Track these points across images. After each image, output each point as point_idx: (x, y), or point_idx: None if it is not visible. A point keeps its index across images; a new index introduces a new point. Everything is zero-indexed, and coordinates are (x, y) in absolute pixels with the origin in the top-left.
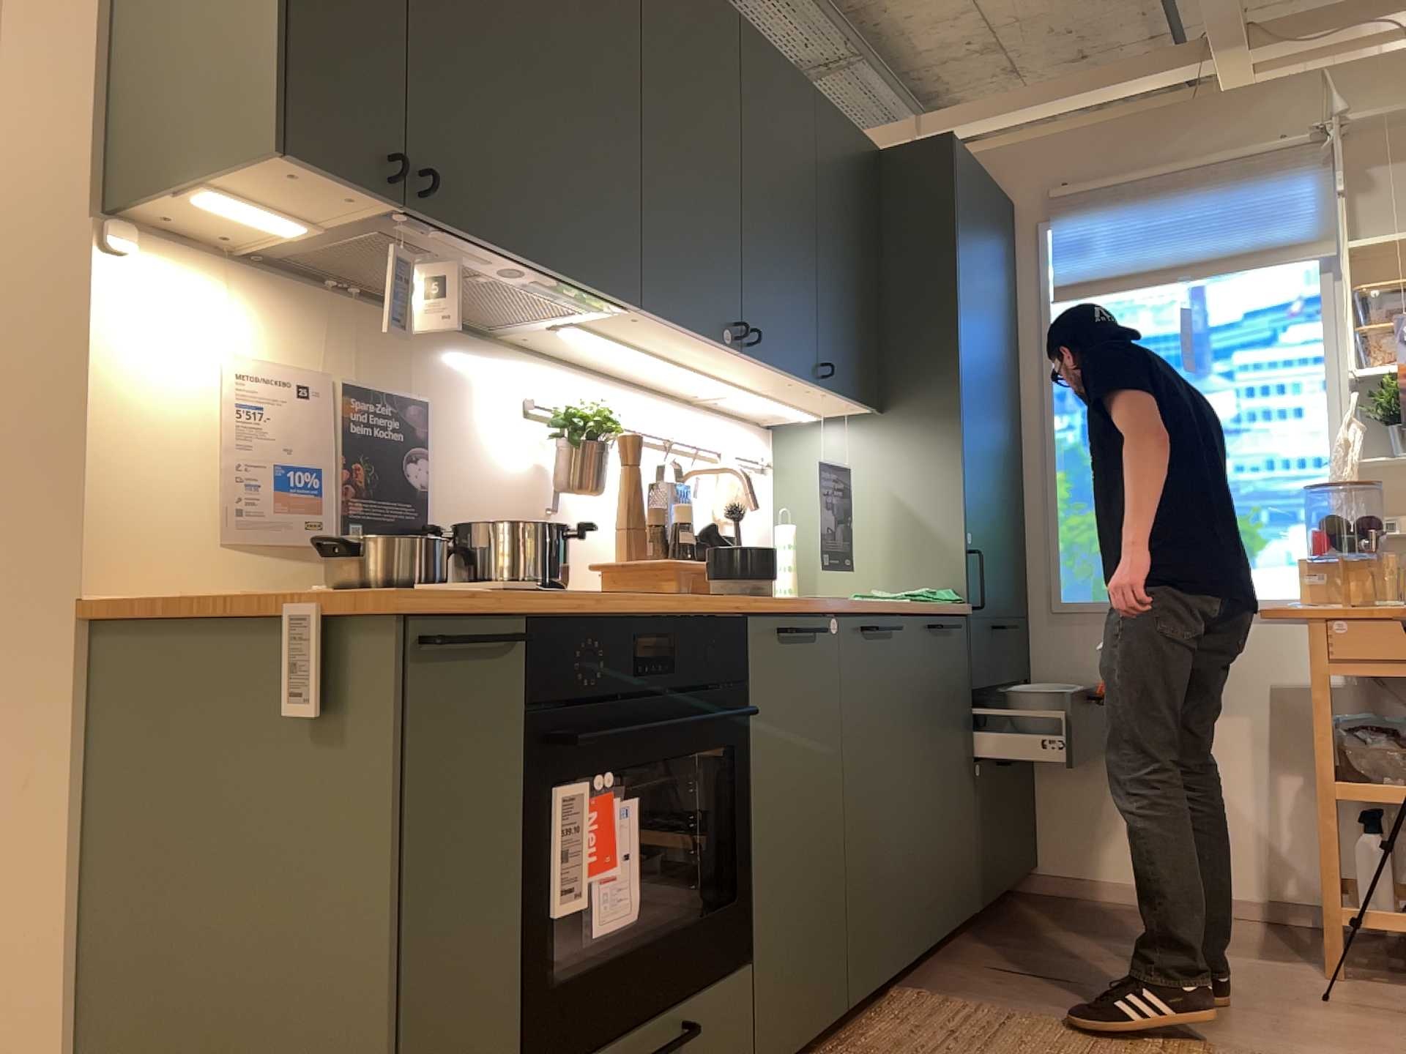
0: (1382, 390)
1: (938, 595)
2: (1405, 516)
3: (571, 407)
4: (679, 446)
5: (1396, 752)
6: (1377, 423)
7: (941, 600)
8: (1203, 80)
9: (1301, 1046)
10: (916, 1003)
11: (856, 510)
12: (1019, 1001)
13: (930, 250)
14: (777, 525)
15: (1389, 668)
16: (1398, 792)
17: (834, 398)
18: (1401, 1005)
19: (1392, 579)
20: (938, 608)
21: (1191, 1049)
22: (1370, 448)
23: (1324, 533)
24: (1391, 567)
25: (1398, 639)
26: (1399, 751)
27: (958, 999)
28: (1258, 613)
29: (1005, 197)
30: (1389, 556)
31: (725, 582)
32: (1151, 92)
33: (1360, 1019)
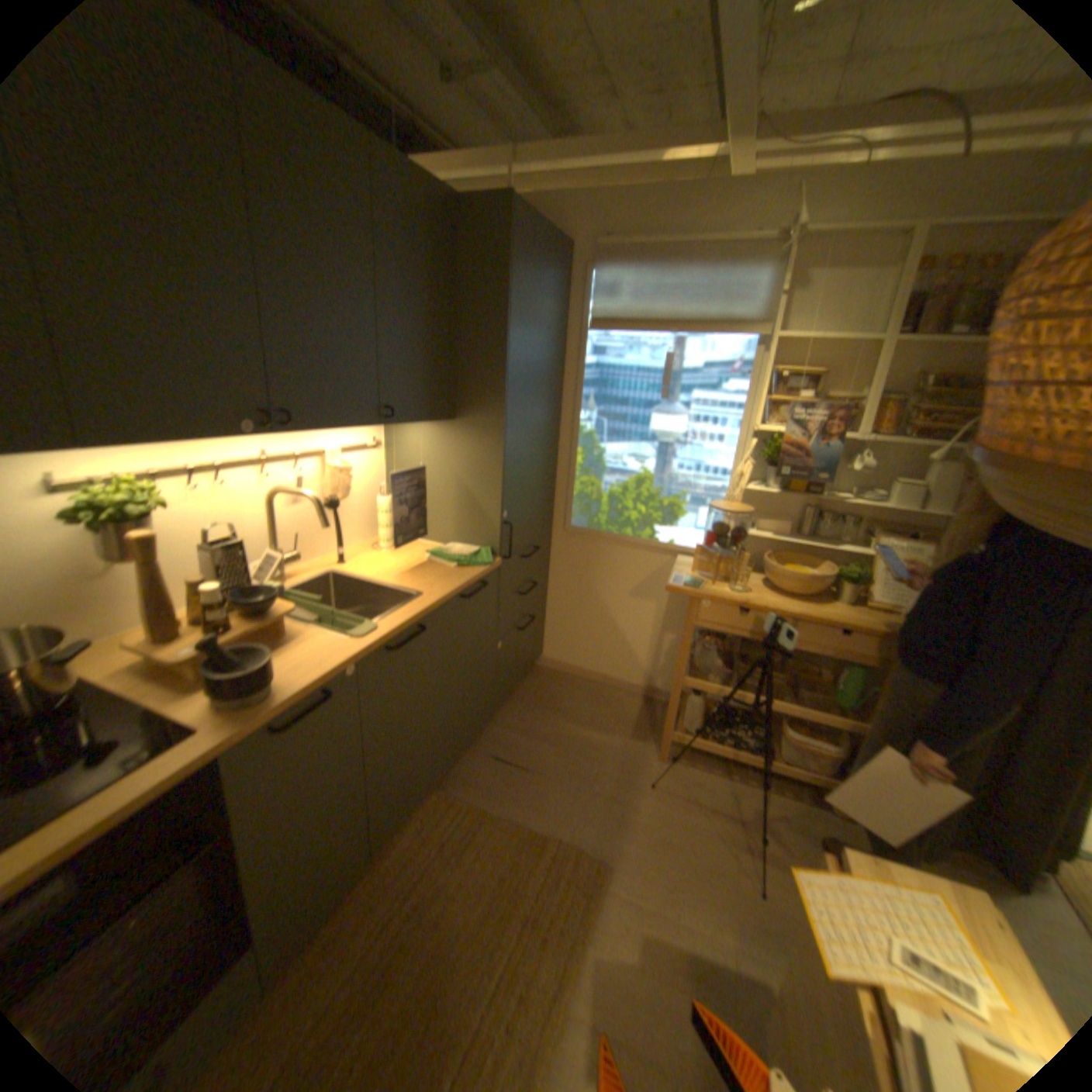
0: (773, 435)
1: (476, 558)
2: (763, 518)
3: (98, 488)
4: (278, 457)
5: (718, 670)
6: (764, 458)
7: (477, 565)
8: (723, 158)
9: (627, 846)
10: (432, 809)
11: (434, 485)
12: (492, 798)
13: (490, 298)
14: (379, 492)
15: (727, 630)
16: (714, 689)
17: (406, 422)
18: (686, 792)
19: (743, 572)
20: (470, 576)
21: (567, 860)
22: (756, 470)
23: (714, 535)
24: (745, 562)
25: (735, 618)
26: (721, 664)
27: (459, 800)
28: (672, 553)
29: (569, 236)
30: (746, 556)
31: (210, 702)
32: (684, 160)
33: (663, 809)
